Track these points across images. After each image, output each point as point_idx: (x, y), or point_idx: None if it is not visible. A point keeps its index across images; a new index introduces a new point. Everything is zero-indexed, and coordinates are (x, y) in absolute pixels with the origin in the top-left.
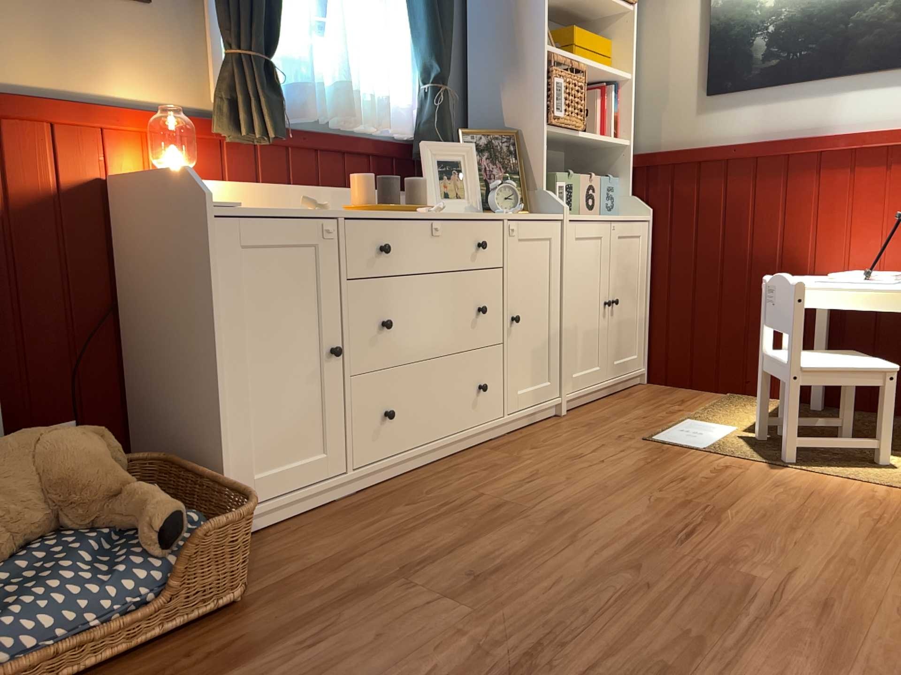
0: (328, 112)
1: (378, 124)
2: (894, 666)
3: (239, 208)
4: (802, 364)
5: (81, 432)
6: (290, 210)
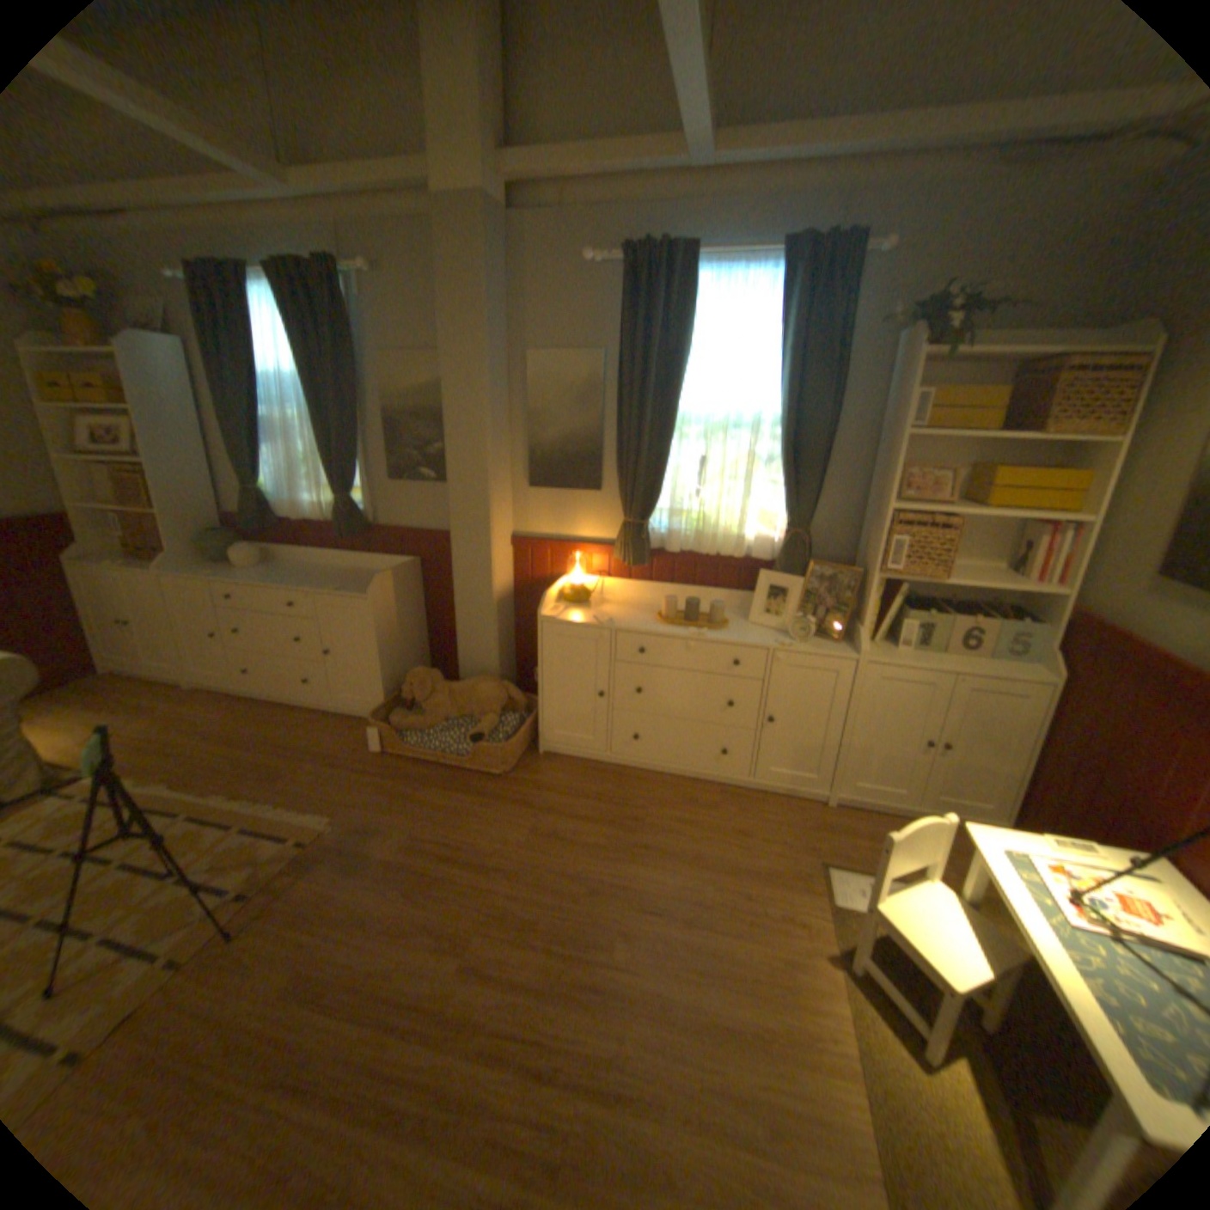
0: (695, 545)
1: (732, 554)
2: (543, 1025)
3: (564, 617)
4: (892, 910)
5: (498, 686)
6: (594, 620)
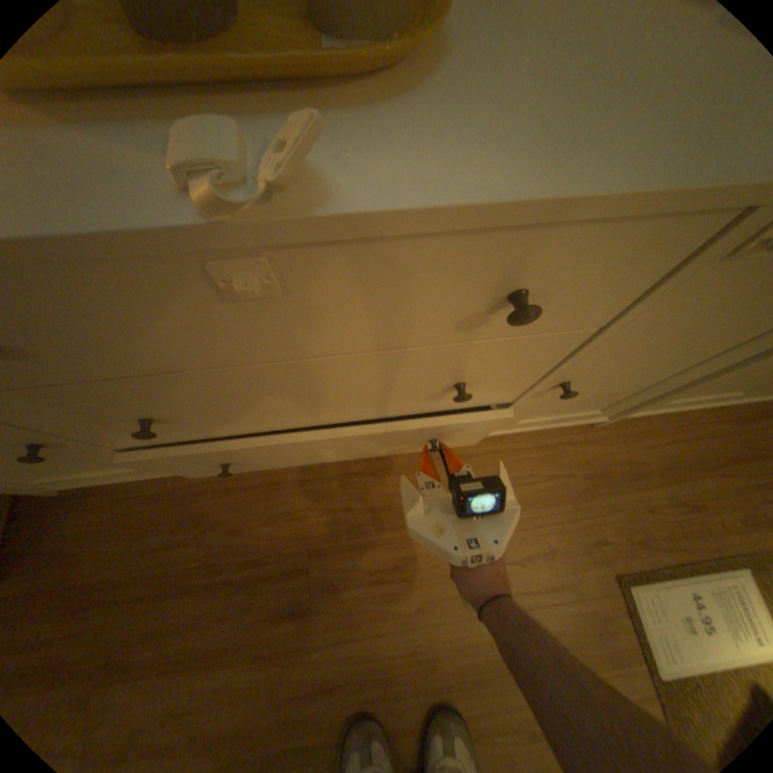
0: None
1: None
2: None
3: None
4: None
5: None
6: None
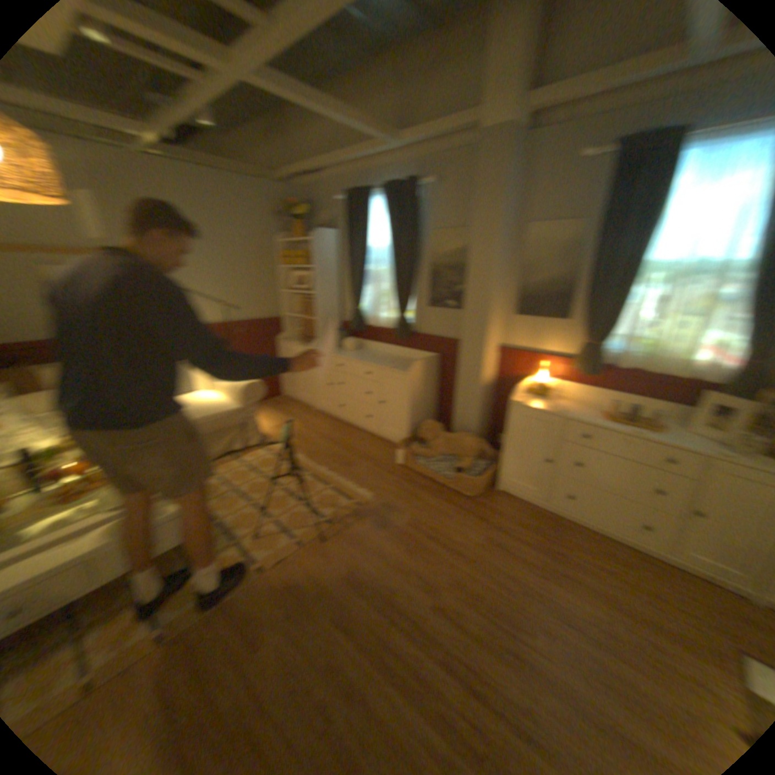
0: (644, 364)
1: (679, 374)
2: (481, 664)
3: (528, 403)
4: None
5: (475, 441)
6: (550, 409)
